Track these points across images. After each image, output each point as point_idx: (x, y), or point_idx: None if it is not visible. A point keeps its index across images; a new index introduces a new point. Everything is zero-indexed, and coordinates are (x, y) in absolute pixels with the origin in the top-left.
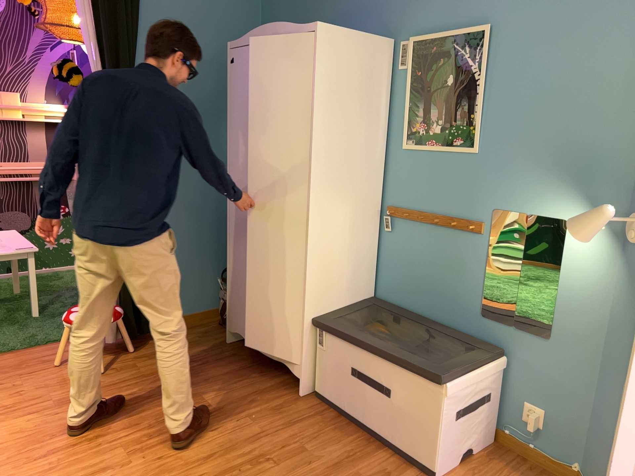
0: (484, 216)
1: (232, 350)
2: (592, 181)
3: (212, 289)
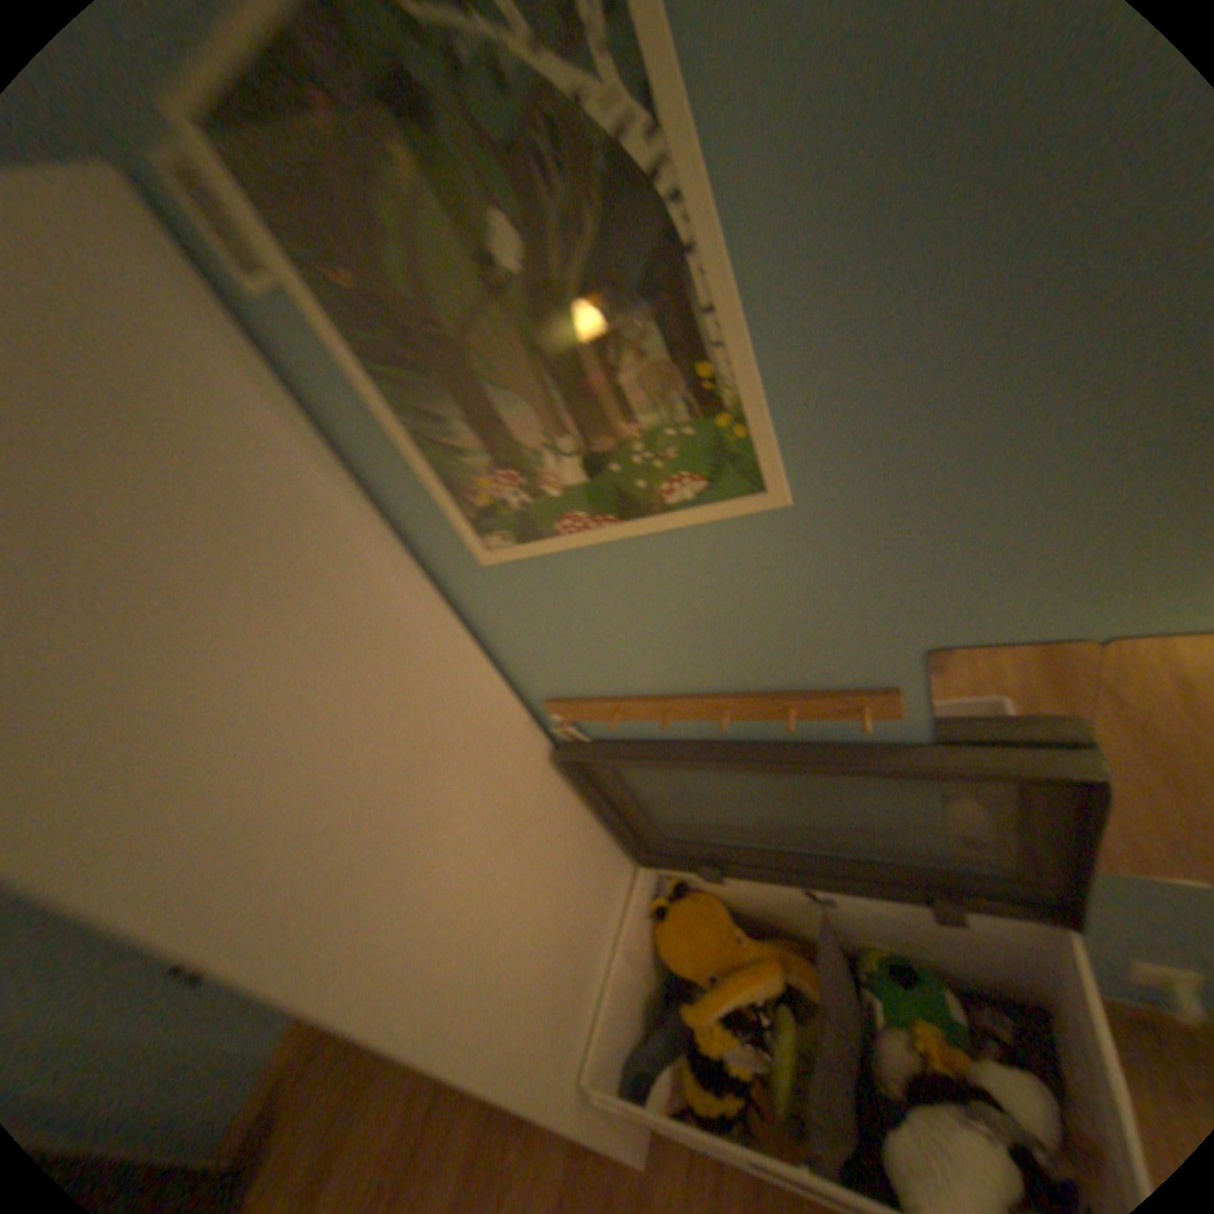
0: (892, 669)
1: None
2: None
3: None
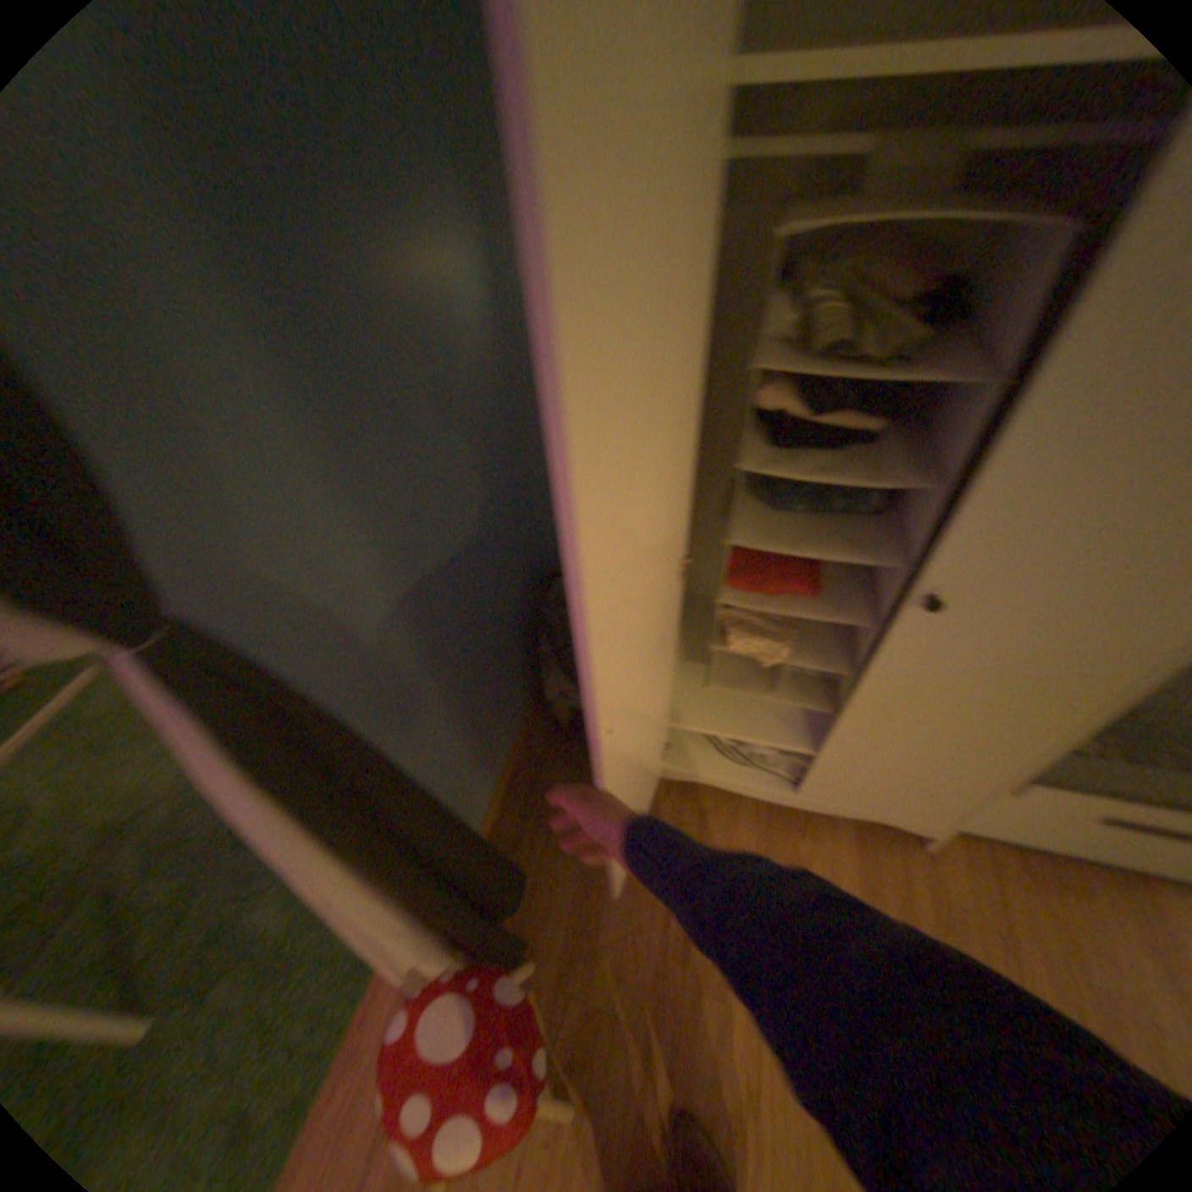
0: None
1: (684, 802)
2: None
3: (515, 686)
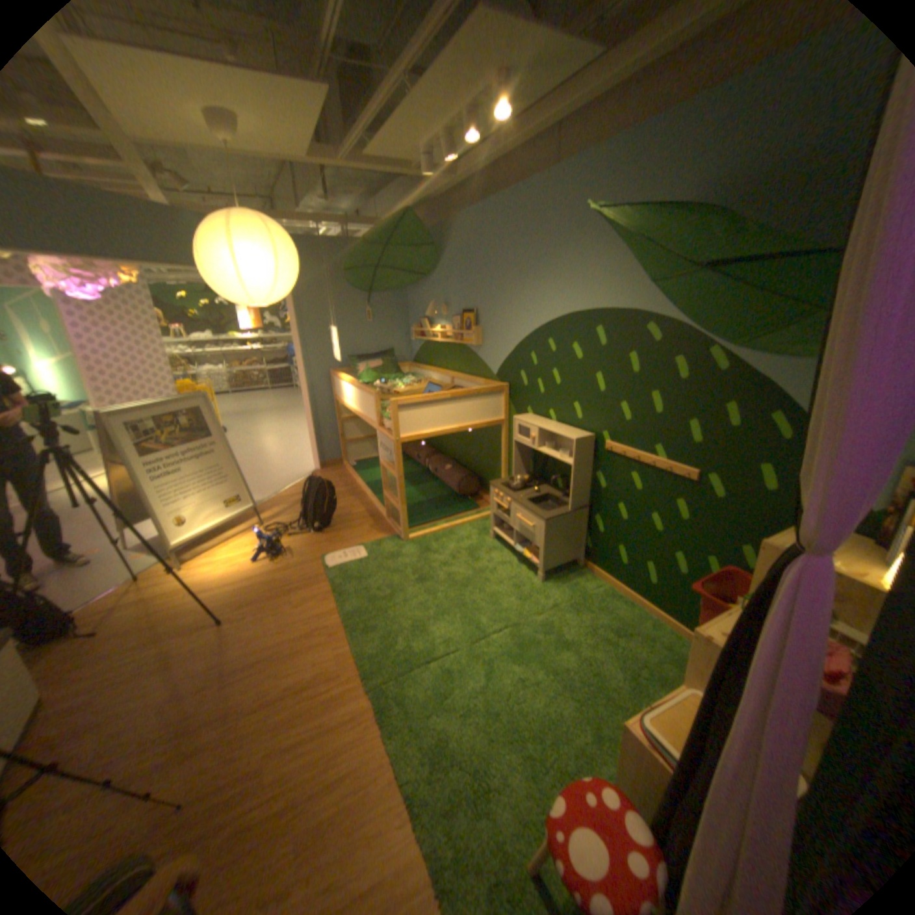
0: None
1: None
2: None
3: None
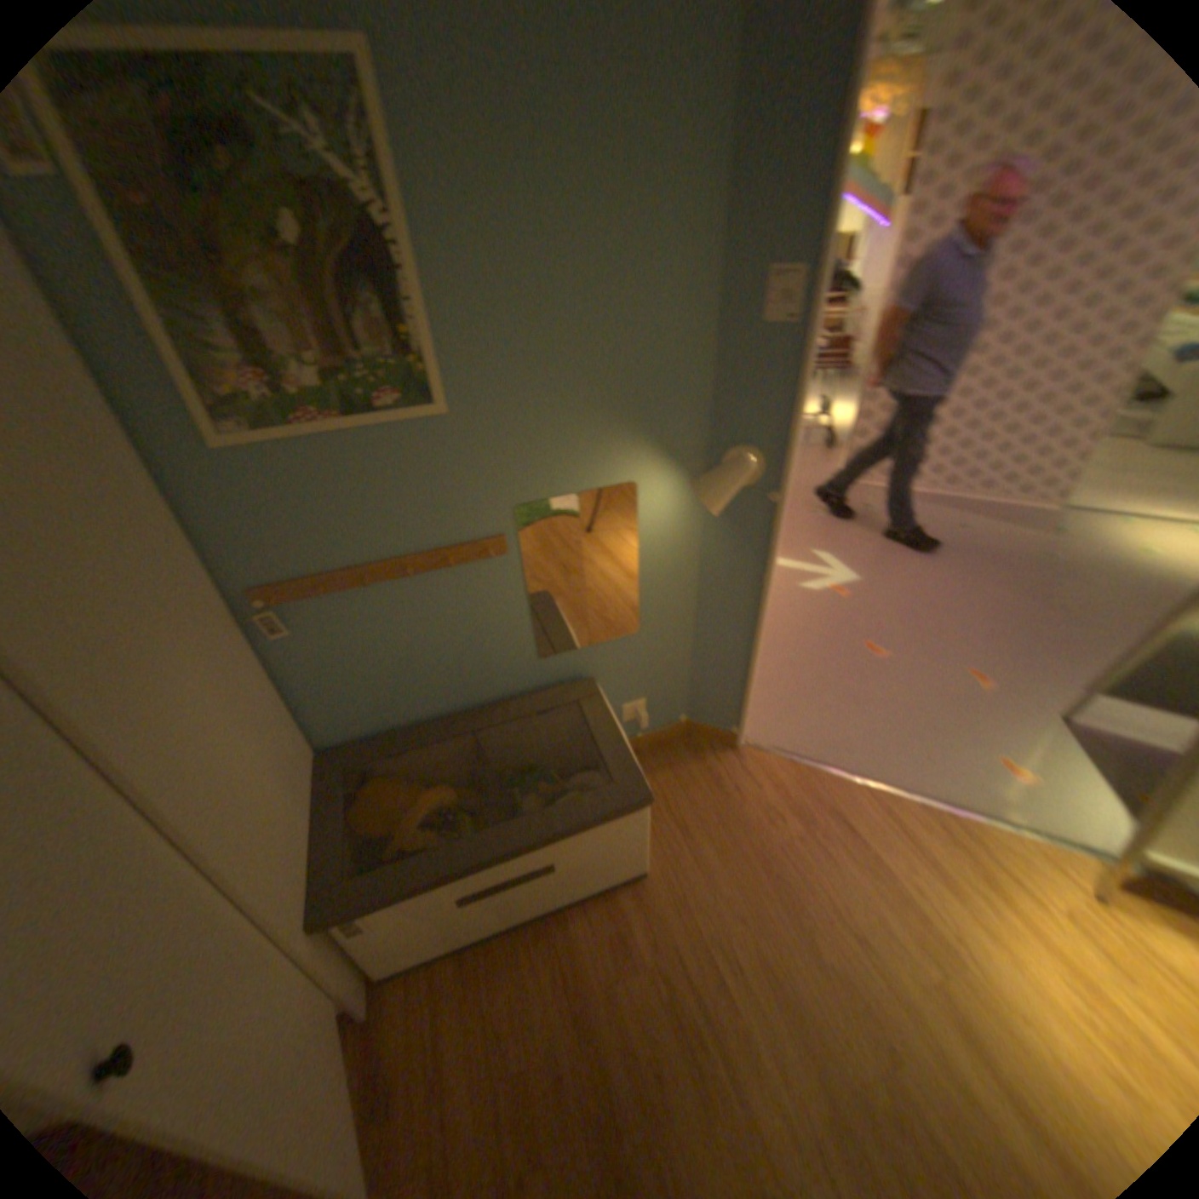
0: (496, 523)
1: None
2: (657, 412)
3: None
